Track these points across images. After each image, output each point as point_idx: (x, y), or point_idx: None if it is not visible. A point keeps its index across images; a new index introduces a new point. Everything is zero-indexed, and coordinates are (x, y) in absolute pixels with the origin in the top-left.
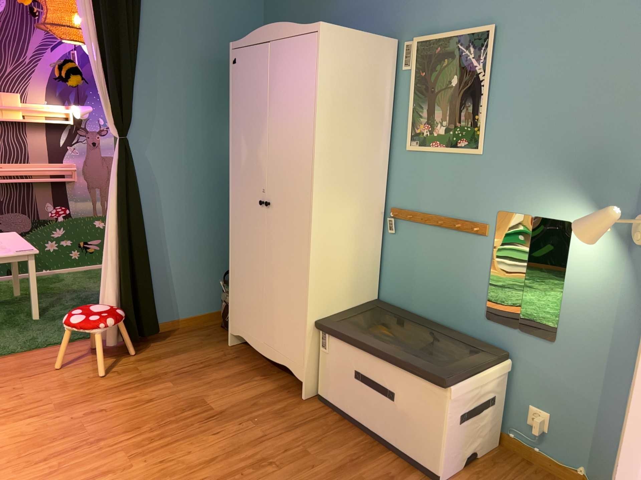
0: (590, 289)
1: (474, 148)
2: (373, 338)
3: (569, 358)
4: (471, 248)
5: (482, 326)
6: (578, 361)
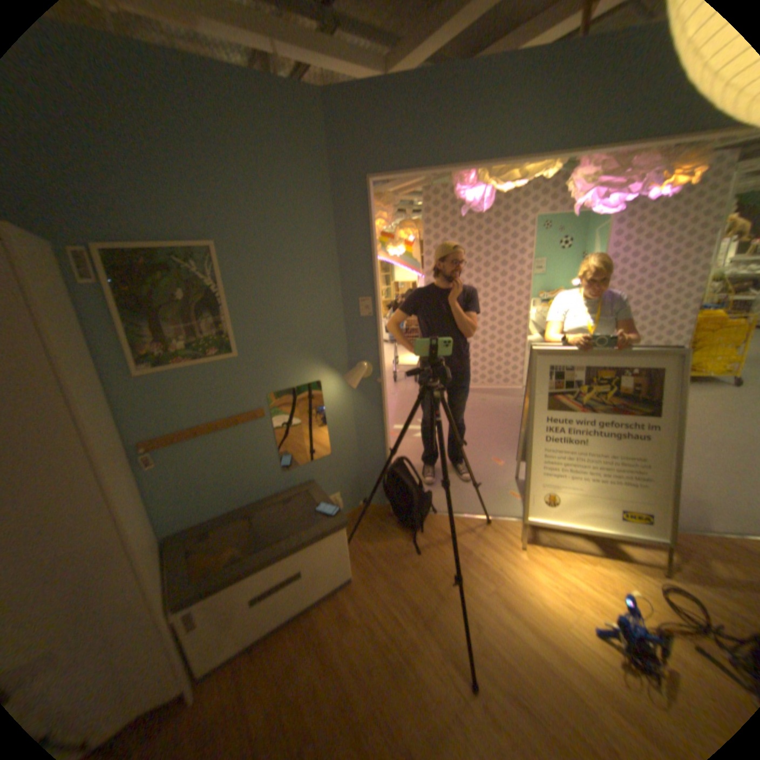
0: (339, 412)
1: (228, 353)
2: (252, 559)
3: (340, 455)
4: (253, 432)
5: (282, 479)
6: (344, 454)
